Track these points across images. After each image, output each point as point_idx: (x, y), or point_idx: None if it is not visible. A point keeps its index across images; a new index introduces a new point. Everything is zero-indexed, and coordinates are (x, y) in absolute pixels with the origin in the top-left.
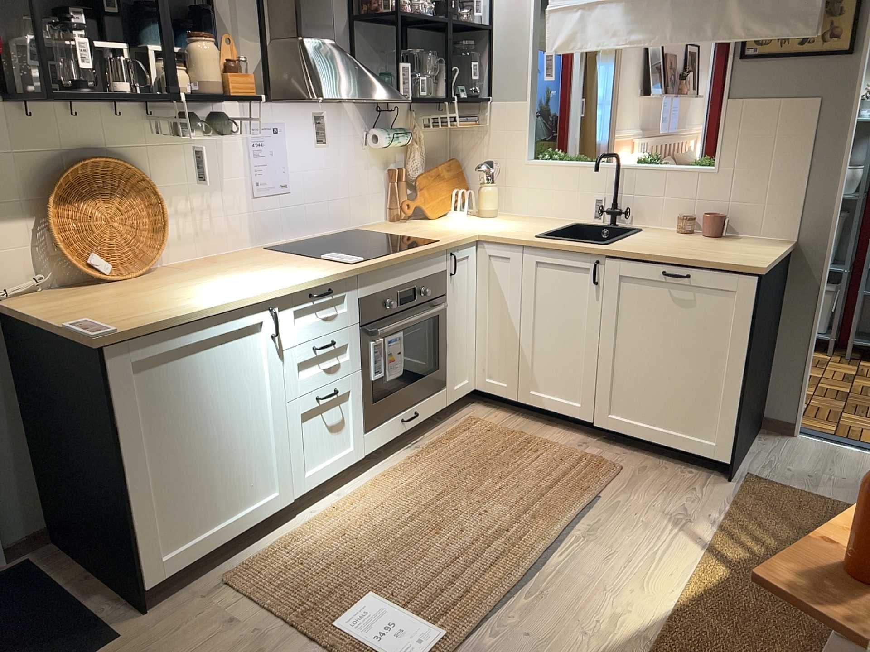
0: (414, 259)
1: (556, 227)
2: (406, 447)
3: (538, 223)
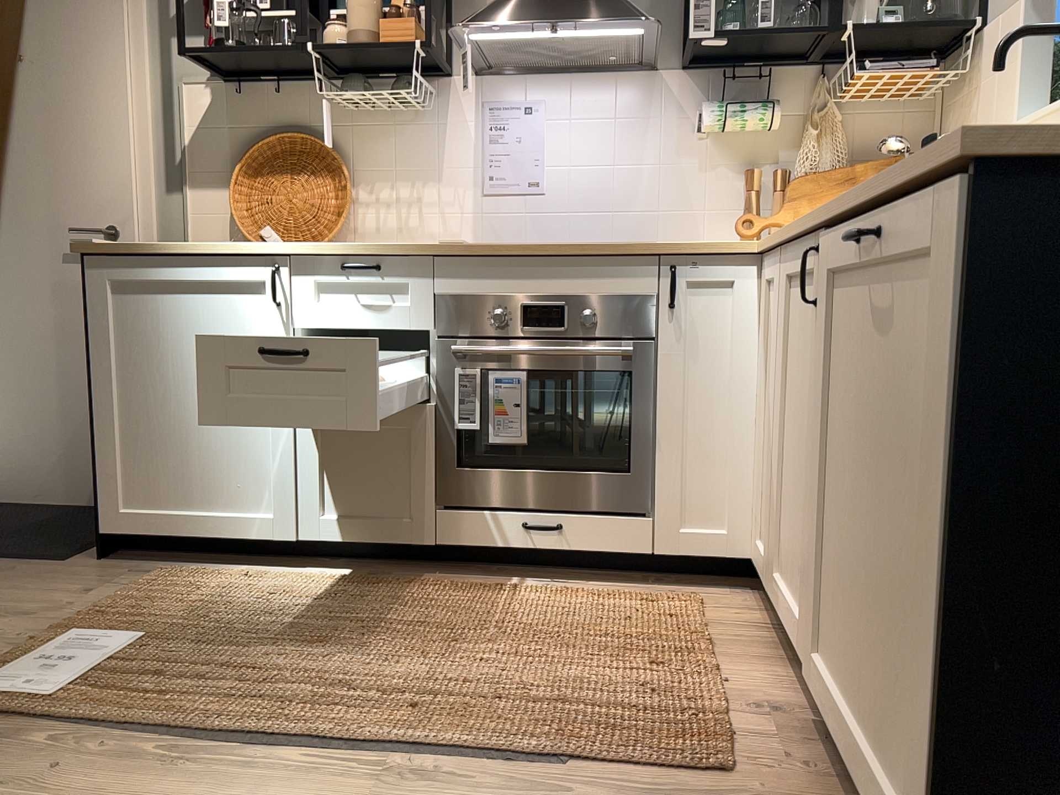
0: (563, 258)
1: None
2: (543, 581)
3: None
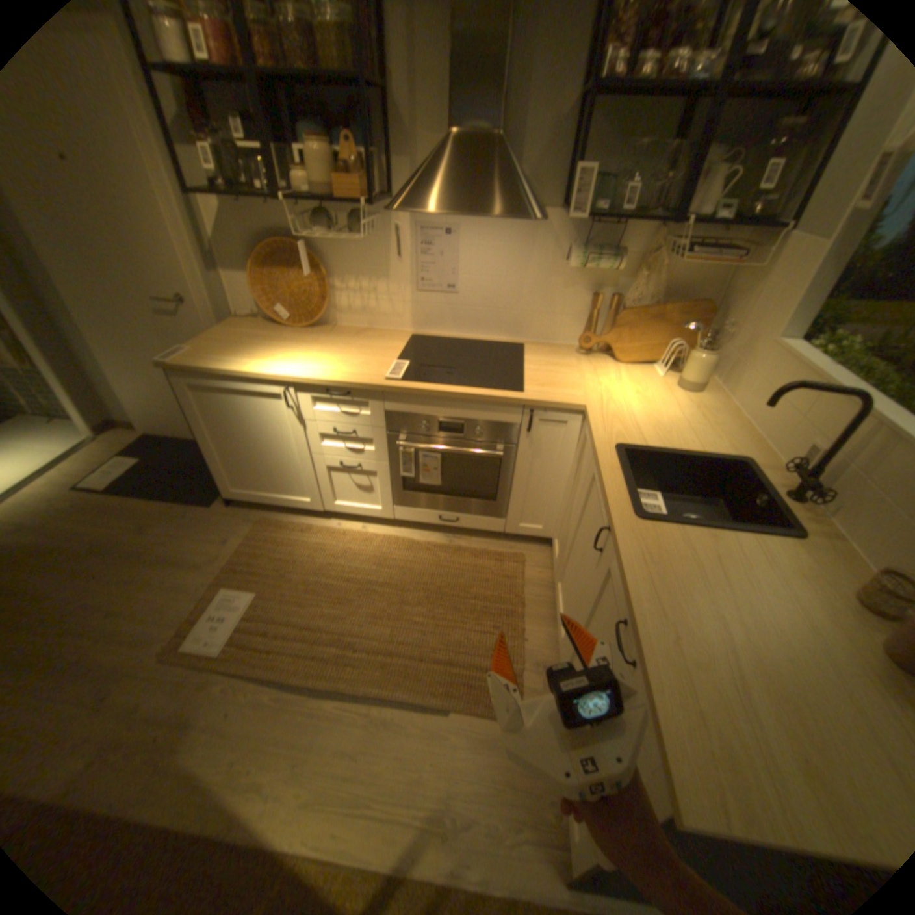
0: (463, 399)
1: (702, 448)
2: (448, 533)
3: (705, 429)
